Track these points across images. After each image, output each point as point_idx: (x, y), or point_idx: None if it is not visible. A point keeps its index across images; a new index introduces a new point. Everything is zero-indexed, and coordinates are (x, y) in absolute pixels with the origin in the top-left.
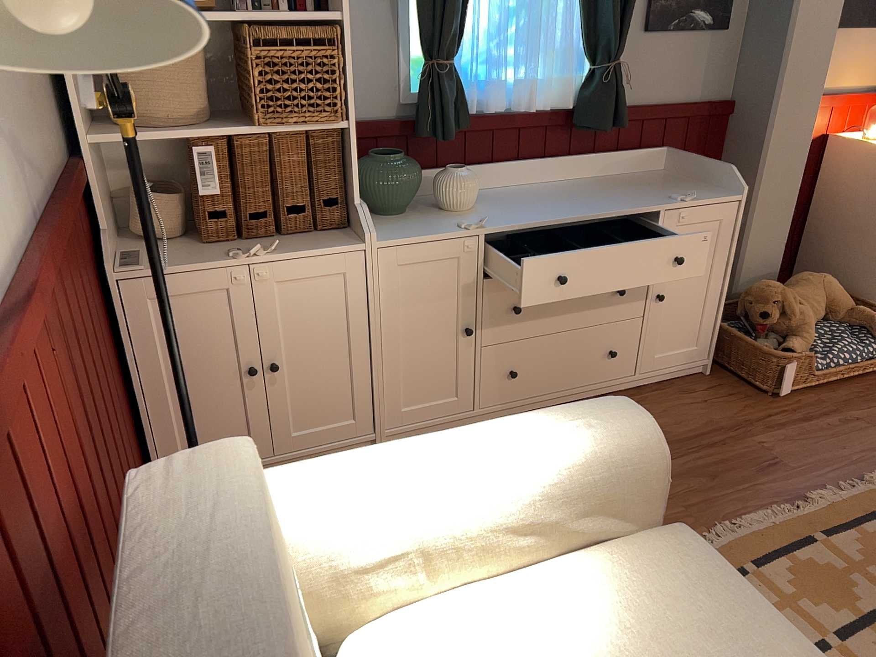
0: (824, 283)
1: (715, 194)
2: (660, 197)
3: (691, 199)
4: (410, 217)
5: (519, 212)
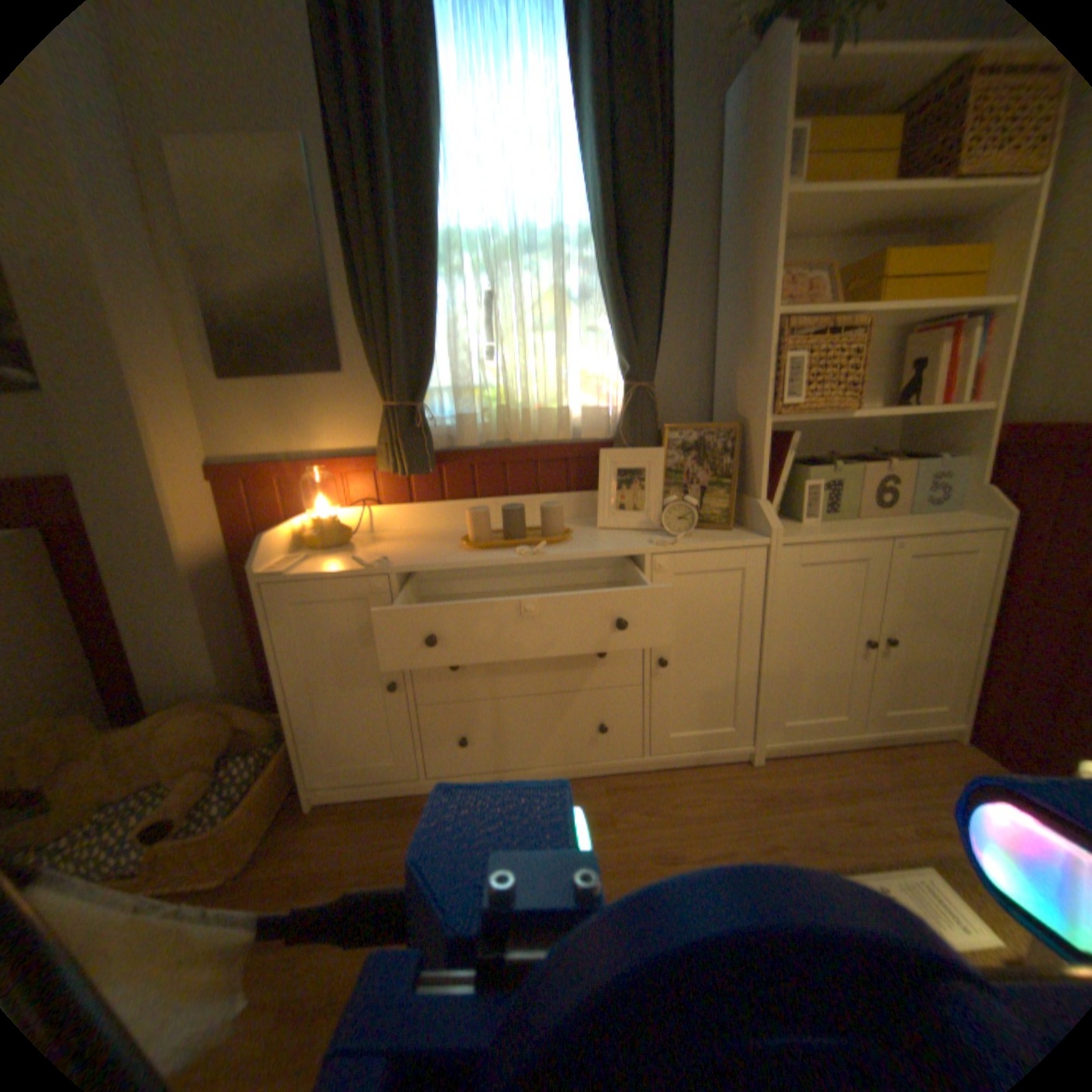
0: (165, 725)
1: None
2: None
3: None
4: None
5: None
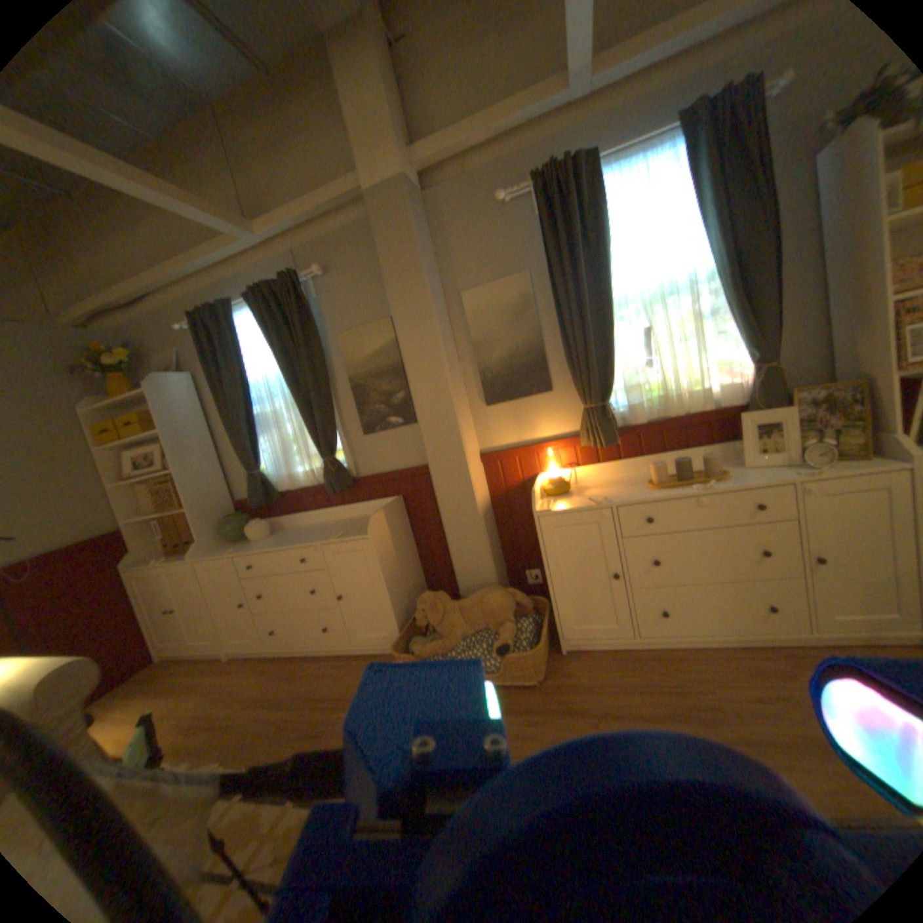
0: (485, 597)
1: (359, 533)
2: (333, 535)
3: (333, 537)
4: (234, 545)
5: (264, 544)
